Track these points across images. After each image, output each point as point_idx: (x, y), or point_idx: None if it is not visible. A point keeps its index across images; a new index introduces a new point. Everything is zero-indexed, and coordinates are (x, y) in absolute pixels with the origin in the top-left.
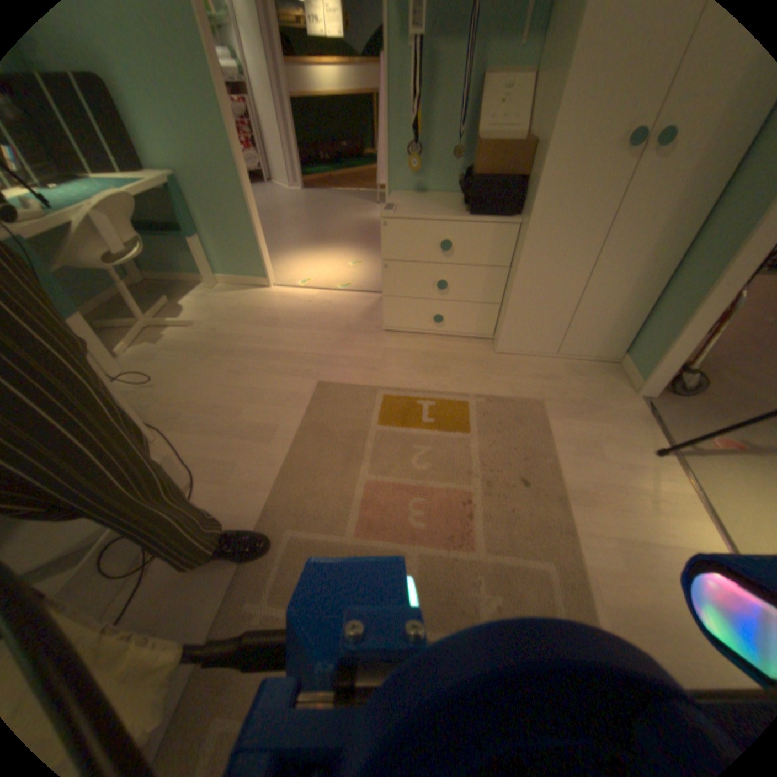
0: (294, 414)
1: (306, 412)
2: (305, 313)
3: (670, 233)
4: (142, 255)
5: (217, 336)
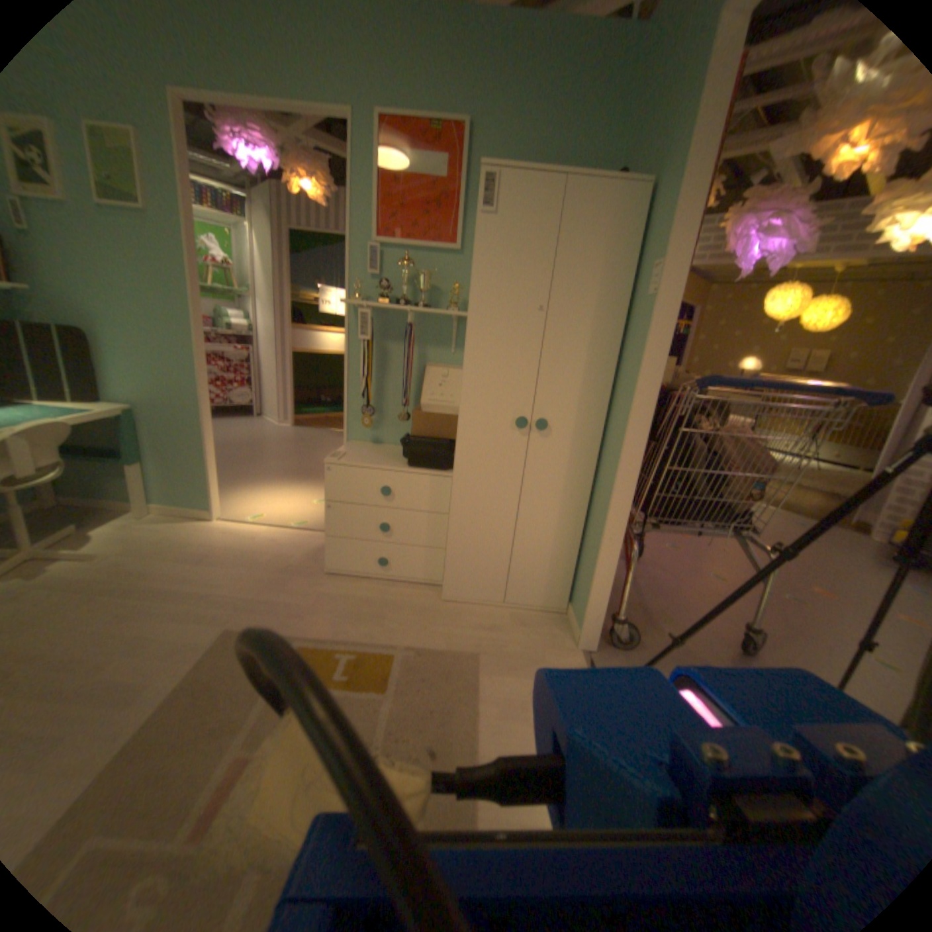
0: (177, 672)
1: (193, 670)
2: (241, 553)
3: (569, 494)
4: (68, 482)
5: (120, 575)
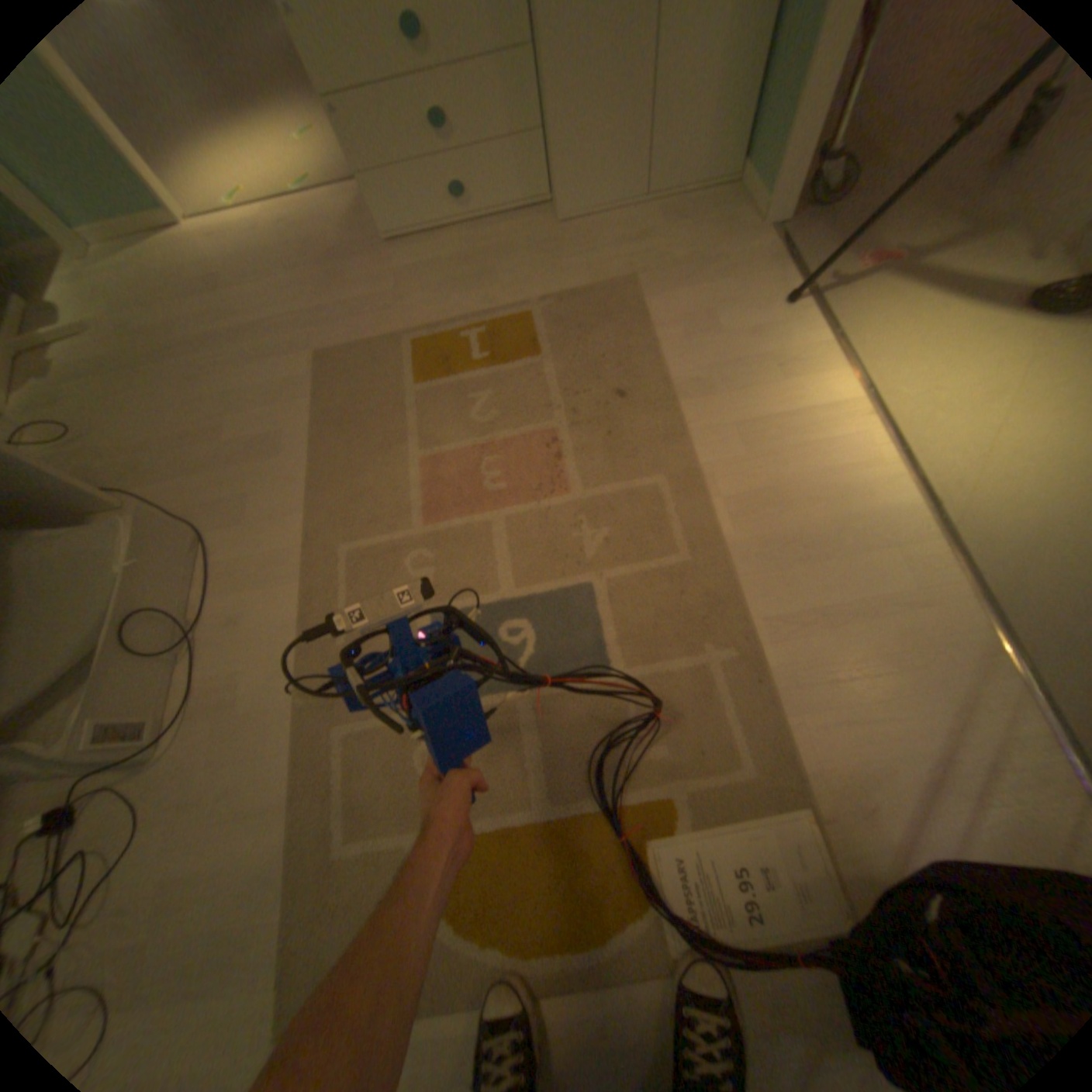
0: (295, 409)
1: (311, 402)
2: (252, 254)
3: None
4: None
5: (133, 335)
